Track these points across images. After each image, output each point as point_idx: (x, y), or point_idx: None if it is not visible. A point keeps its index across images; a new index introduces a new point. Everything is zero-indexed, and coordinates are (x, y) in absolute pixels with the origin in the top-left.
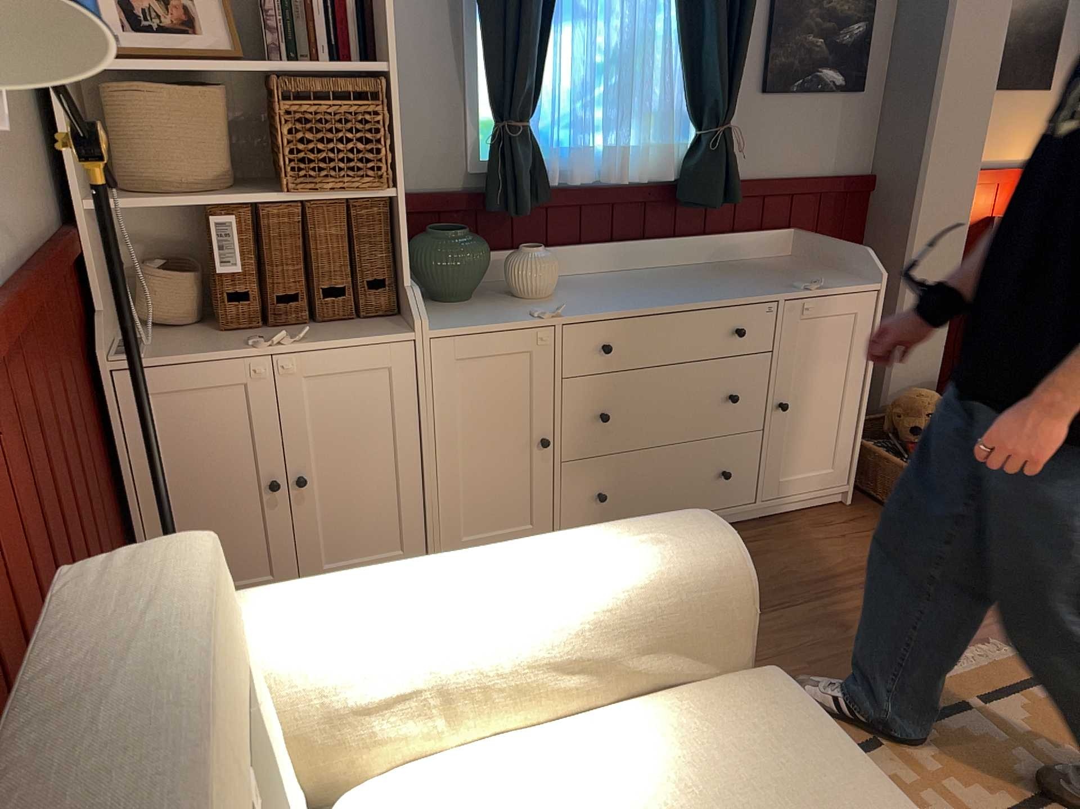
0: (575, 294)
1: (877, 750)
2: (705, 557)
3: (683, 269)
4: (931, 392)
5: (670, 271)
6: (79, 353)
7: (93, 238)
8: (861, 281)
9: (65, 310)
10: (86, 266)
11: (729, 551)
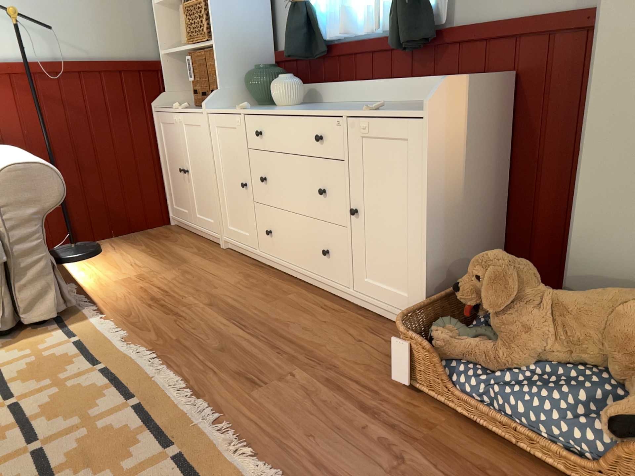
0: (295, 106)
1: (90, 365)
2: (1, 166)
3: (394, 103)
4: (514, 260)
5: (385, 103)
6: (142, 102)
7: (170, 66)
8: (424, 109)
9: (134, 85)
10: (164, 75)
11: (4, 167)
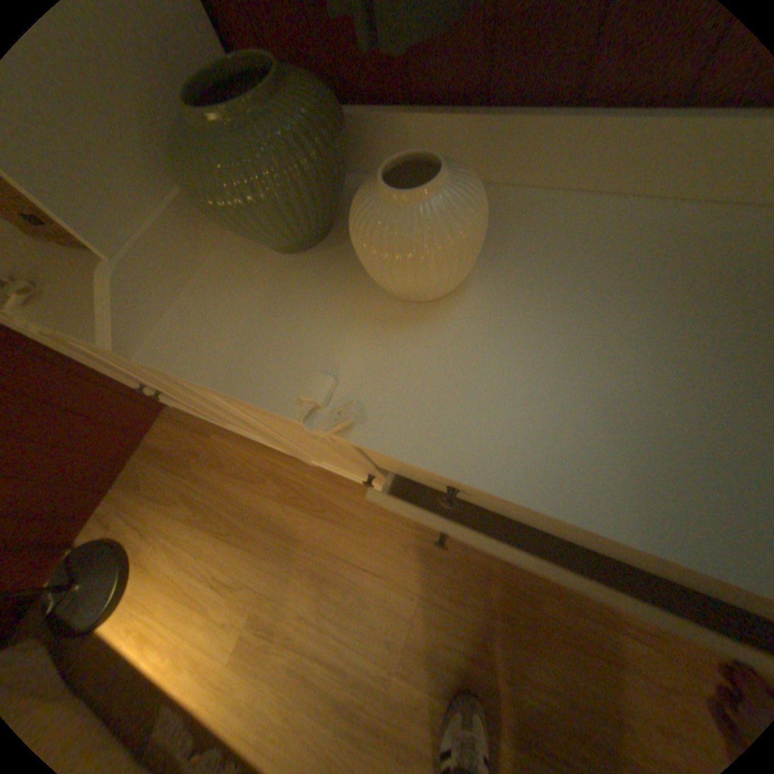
0: (507, 308)
1: None
2: None
3: None
4: None
5: None
6: None
7: None
8: None
9: None
10: None
11: None
